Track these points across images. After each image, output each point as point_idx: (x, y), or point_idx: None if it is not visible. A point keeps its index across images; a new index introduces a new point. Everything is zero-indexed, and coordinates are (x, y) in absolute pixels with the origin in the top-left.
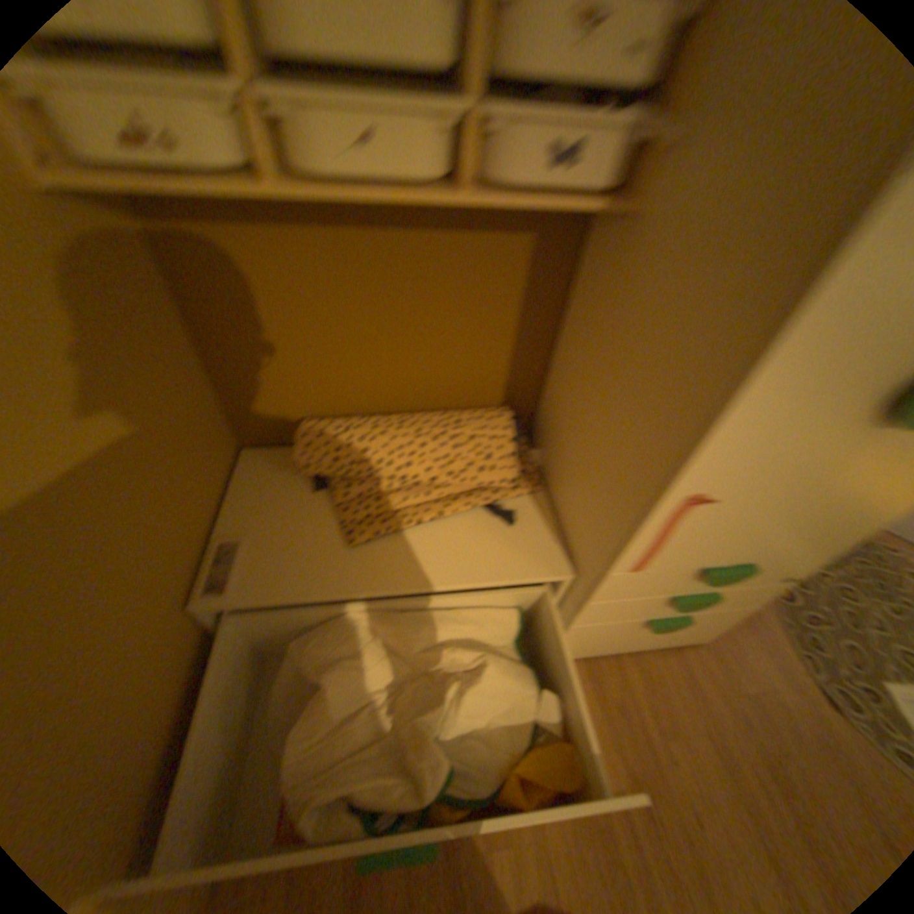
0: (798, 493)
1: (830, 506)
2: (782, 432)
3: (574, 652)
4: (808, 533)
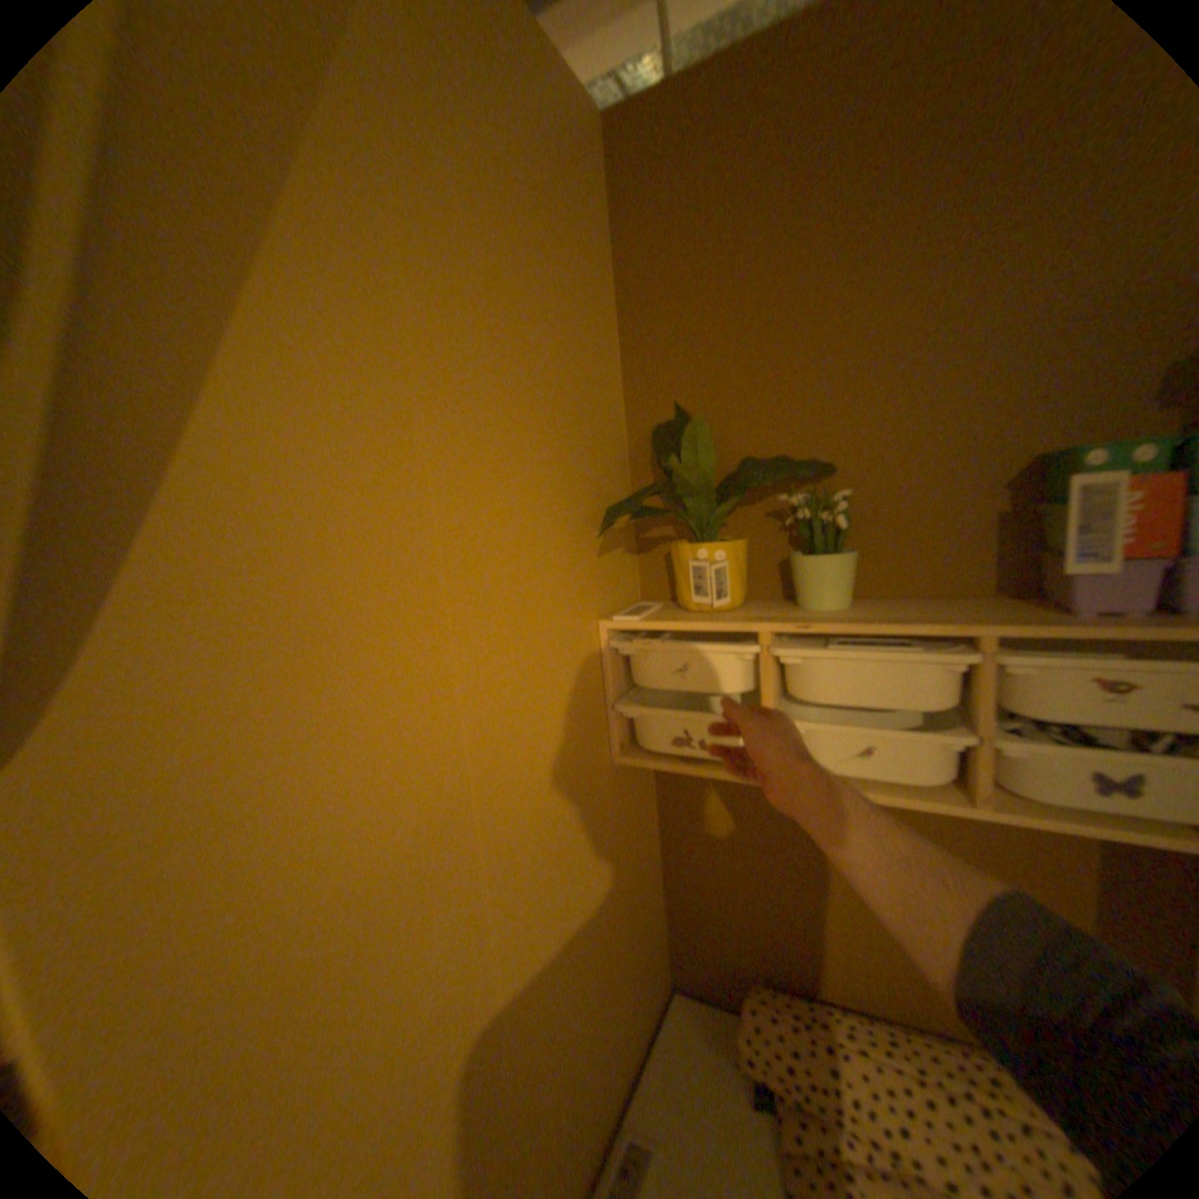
0: None
1: None
2: None
3: None
4: None
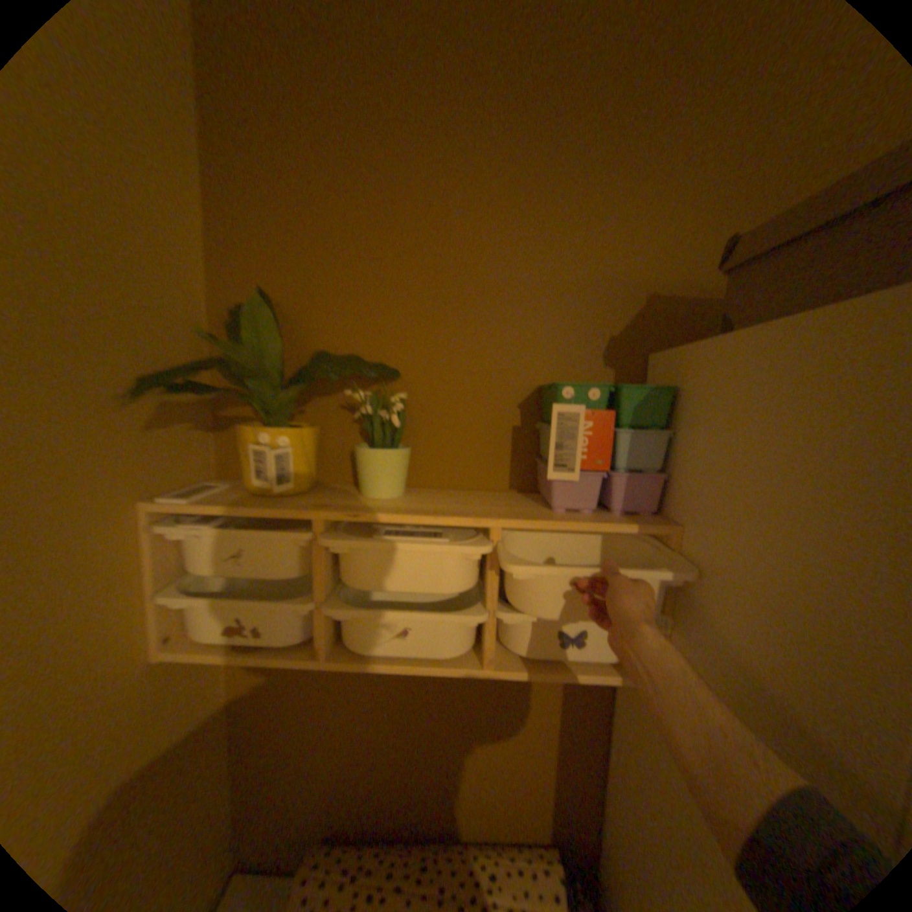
0: None
1: None
2: None
3: None
4: None
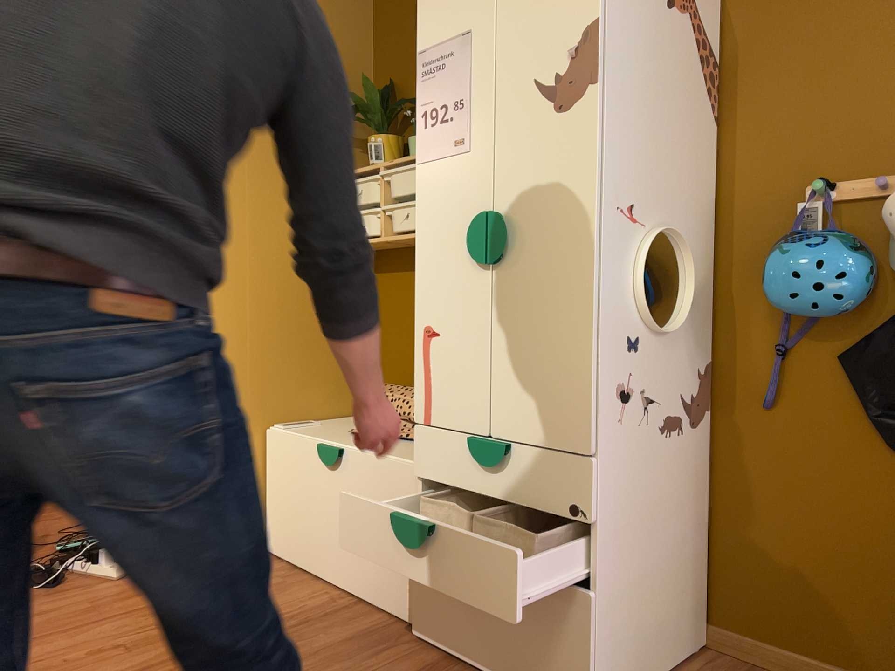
0: (479, 331)
1: (513, 353)
2: (441, 274)
3: (431, 621)
4: (523, 395)
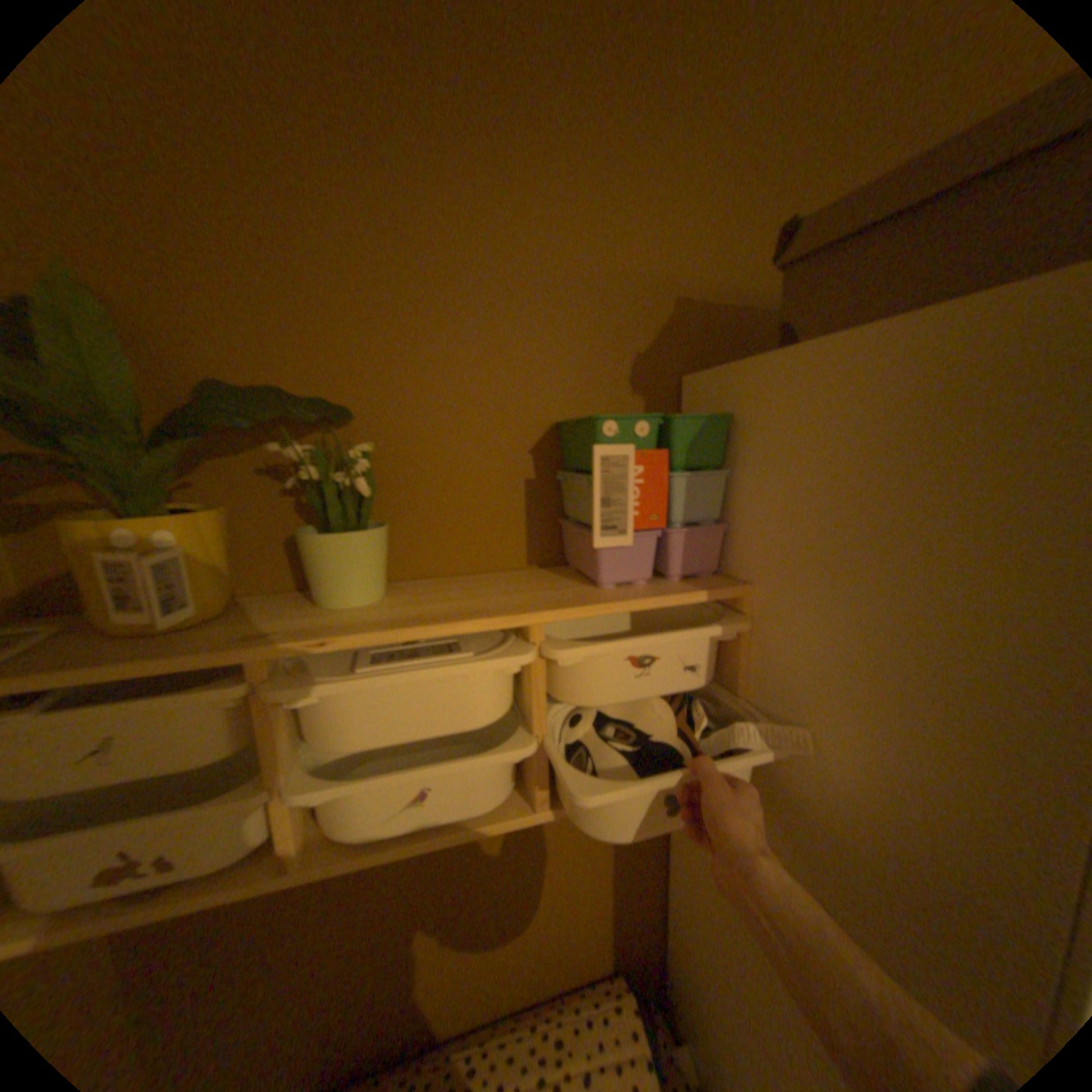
0: None
1: None
2: None
3: None
4: None
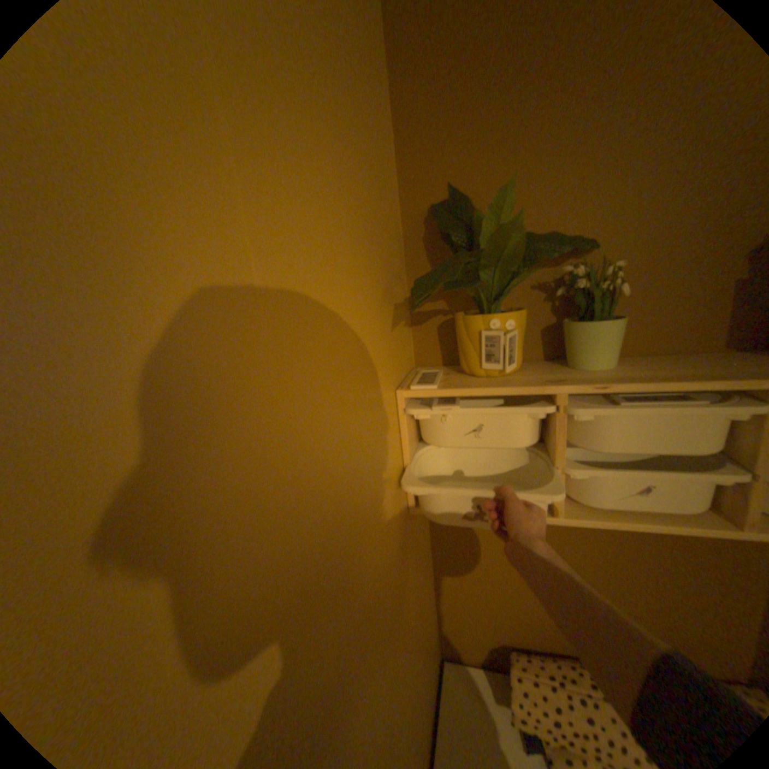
0: None
1: None
2: None
3: None
4: None
